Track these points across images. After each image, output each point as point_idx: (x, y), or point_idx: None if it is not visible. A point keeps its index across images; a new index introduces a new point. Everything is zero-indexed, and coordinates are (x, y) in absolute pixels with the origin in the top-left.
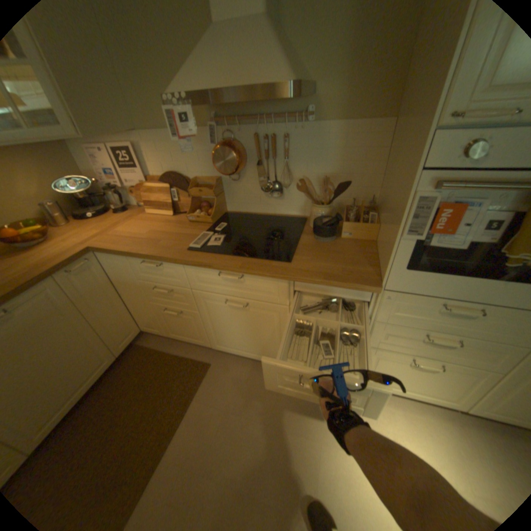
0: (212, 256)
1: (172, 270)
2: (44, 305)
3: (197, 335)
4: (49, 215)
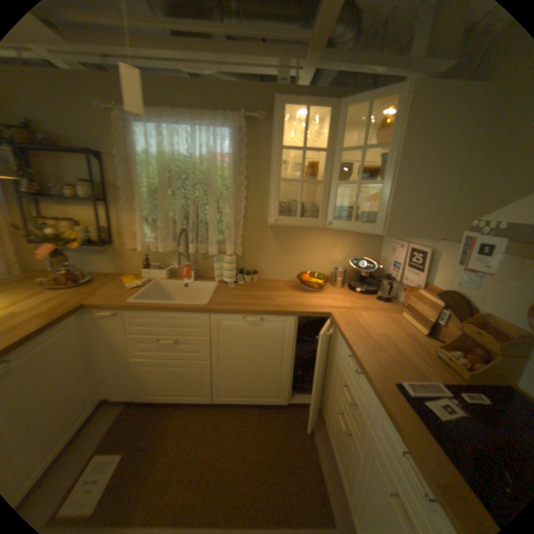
0: (417, 425)
1: (367, 389)
2: (279, 330)
3: (348, 479)
4: (335, 277)
